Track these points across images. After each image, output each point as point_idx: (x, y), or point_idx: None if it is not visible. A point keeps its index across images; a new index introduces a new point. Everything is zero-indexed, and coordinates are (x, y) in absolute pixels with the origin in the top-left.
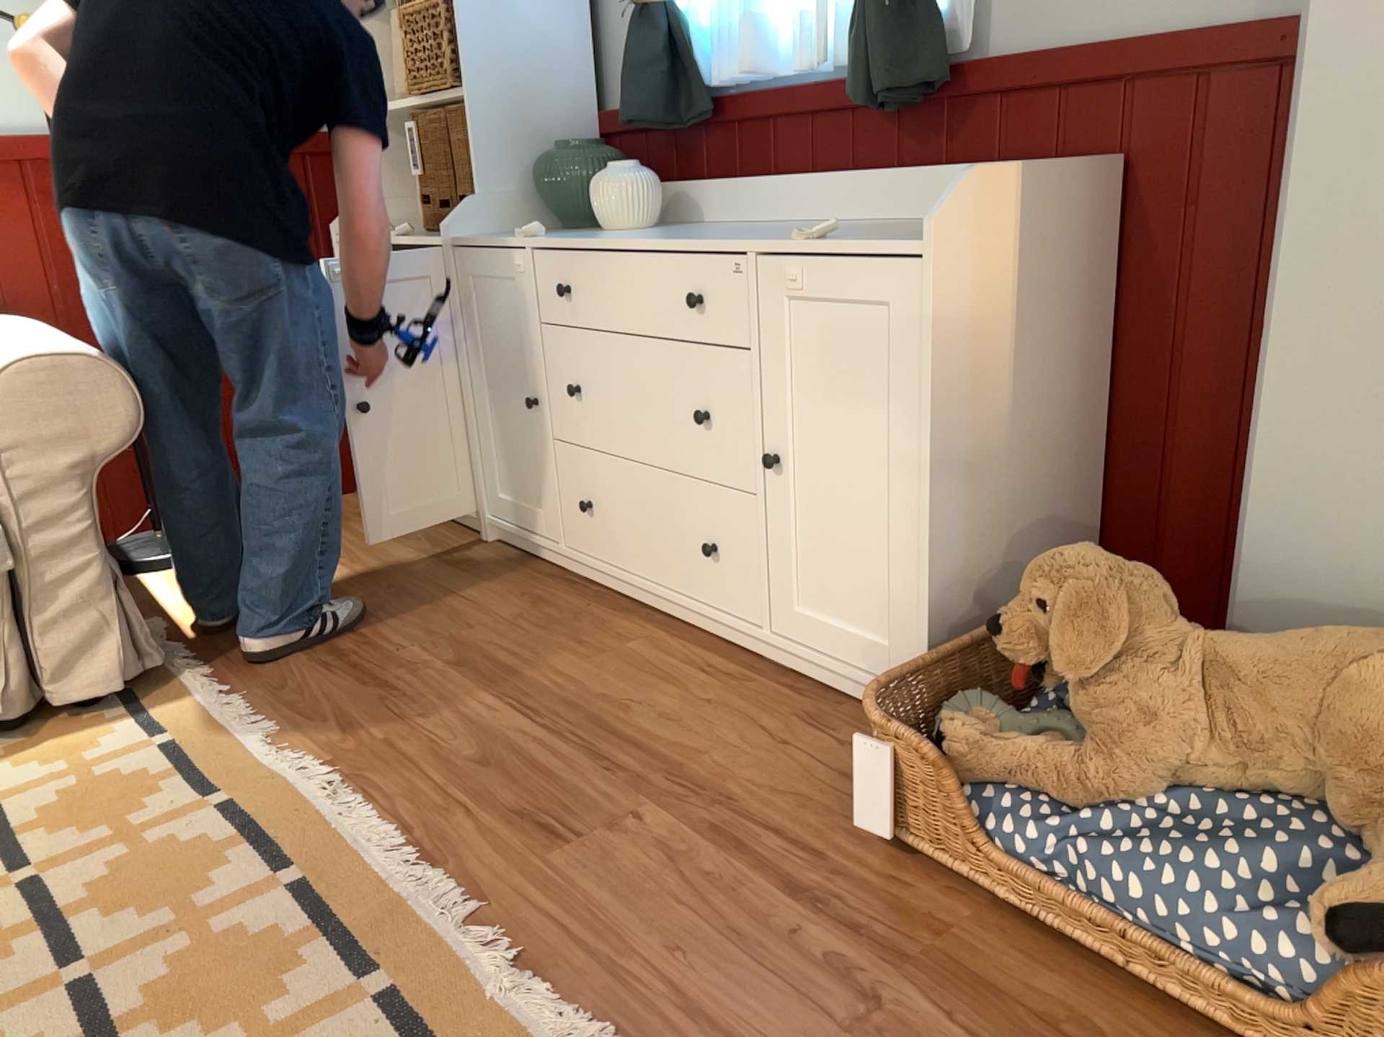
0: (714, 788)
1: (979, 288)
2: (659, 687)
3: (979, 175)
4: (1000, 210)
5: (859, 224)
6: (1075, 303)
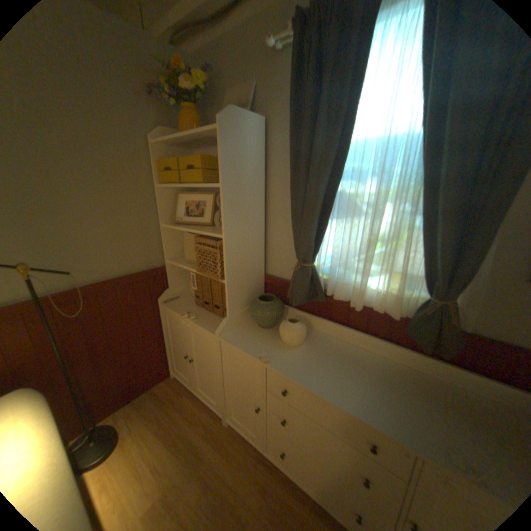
0: None
1: None
2: None
3: None
4: None
5: (405, 373)
6: None
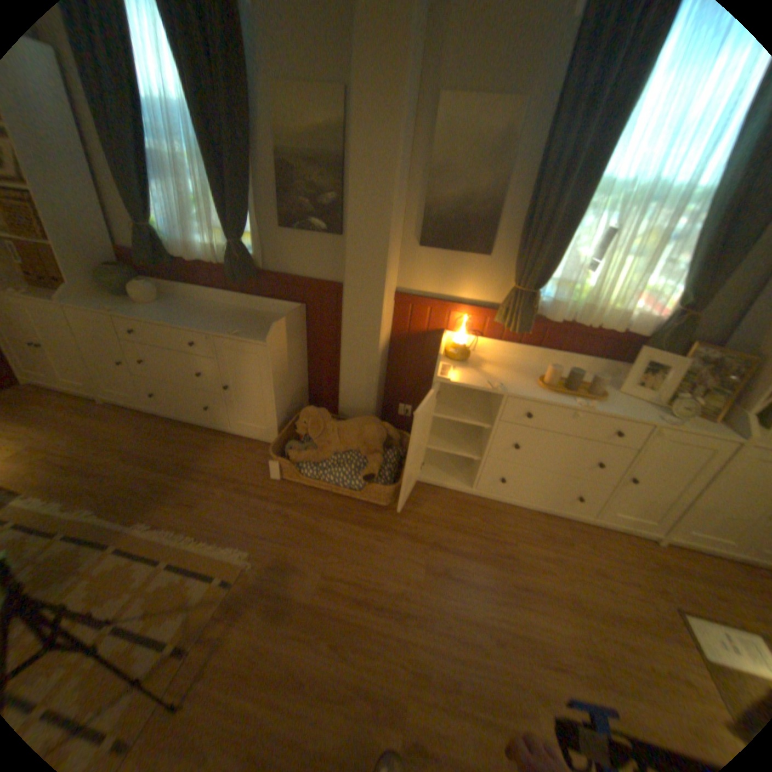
0: (230, 478)
1: (279, 348)
2: (200, 451)
3: (277, 324)
4: (282, 329)
5: (234, 310)
6: (299, 341)
